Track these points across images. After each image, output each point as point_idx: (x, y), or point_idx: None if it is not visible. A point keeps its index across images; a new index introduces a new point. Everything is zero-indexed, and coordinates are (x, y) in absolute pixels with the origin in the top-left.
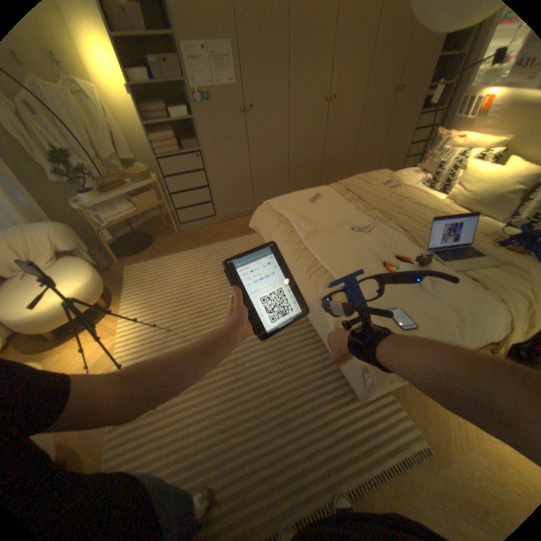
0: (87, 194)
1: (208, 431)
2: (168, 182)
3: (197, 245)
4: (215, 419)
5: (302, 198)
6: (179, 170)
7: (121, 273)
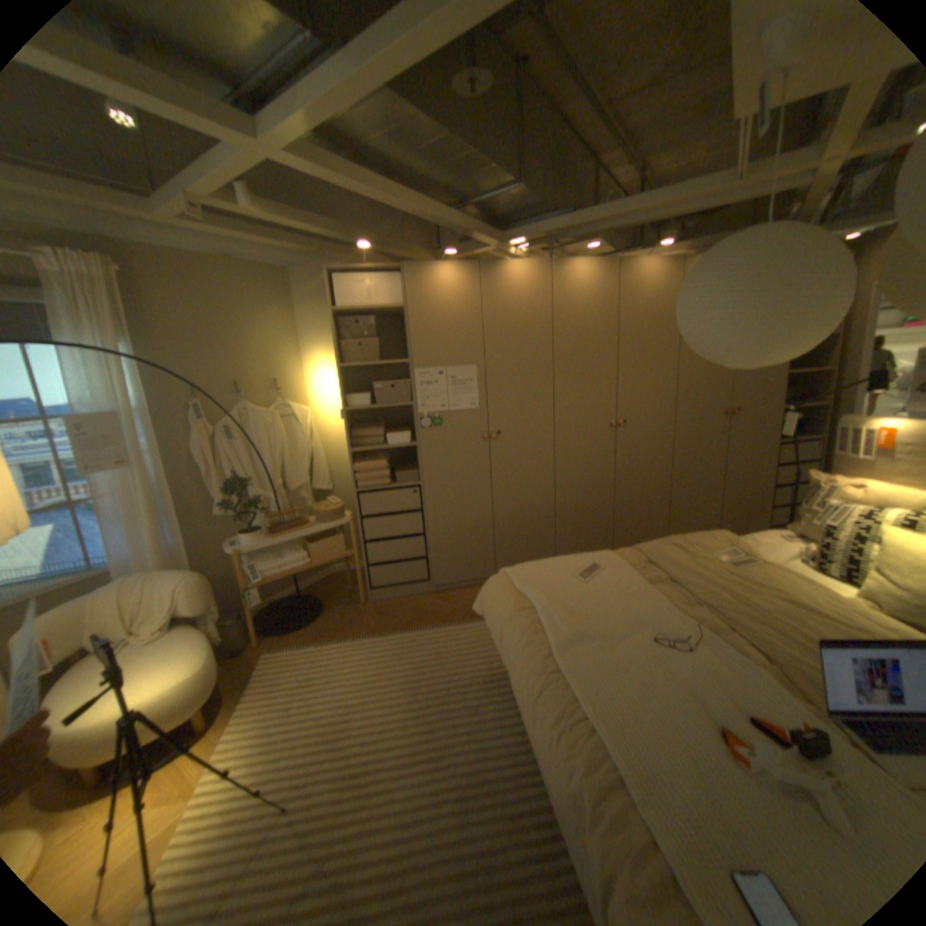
0: (254, 534)
1: None
2: (368, 525)
3: (389, 631)
4: None
5: (567, 568)
6: (387, 510)
7: (254, 666)
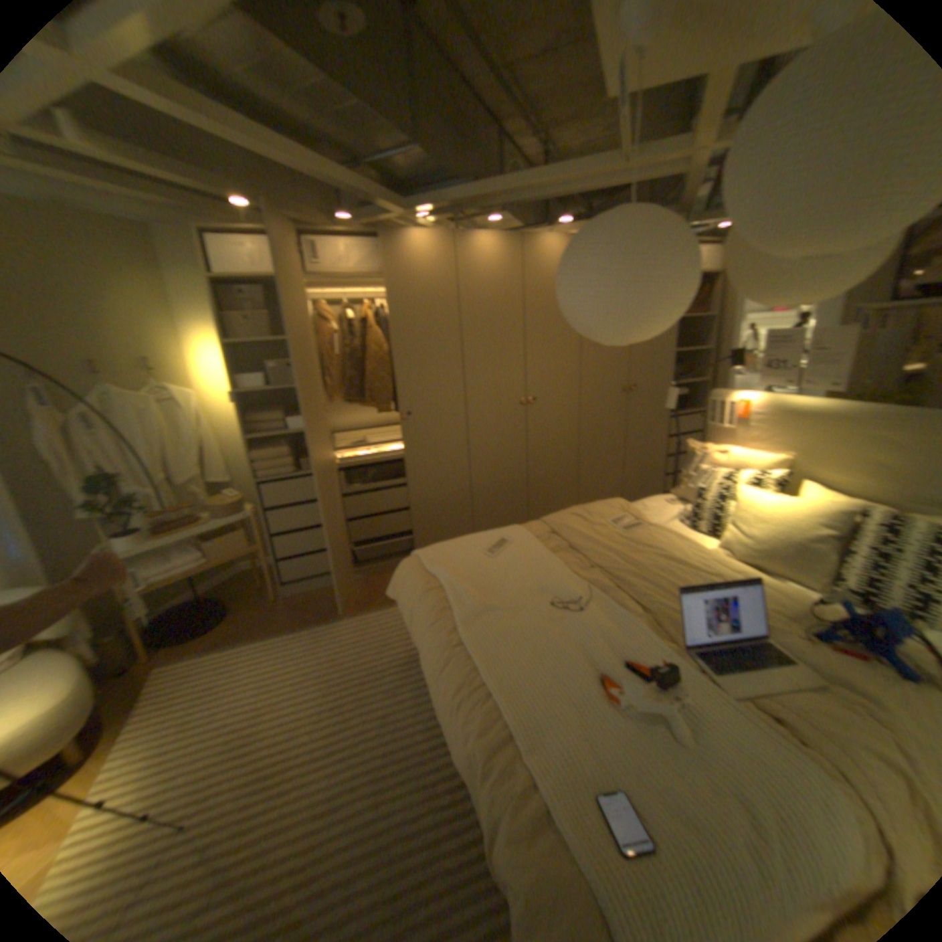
0: (129, 538)
1: None
2: (270, 518)
3: (301, 626)
4: None
5: (475, 545)
6: (291, 500)
7: (141, 684)
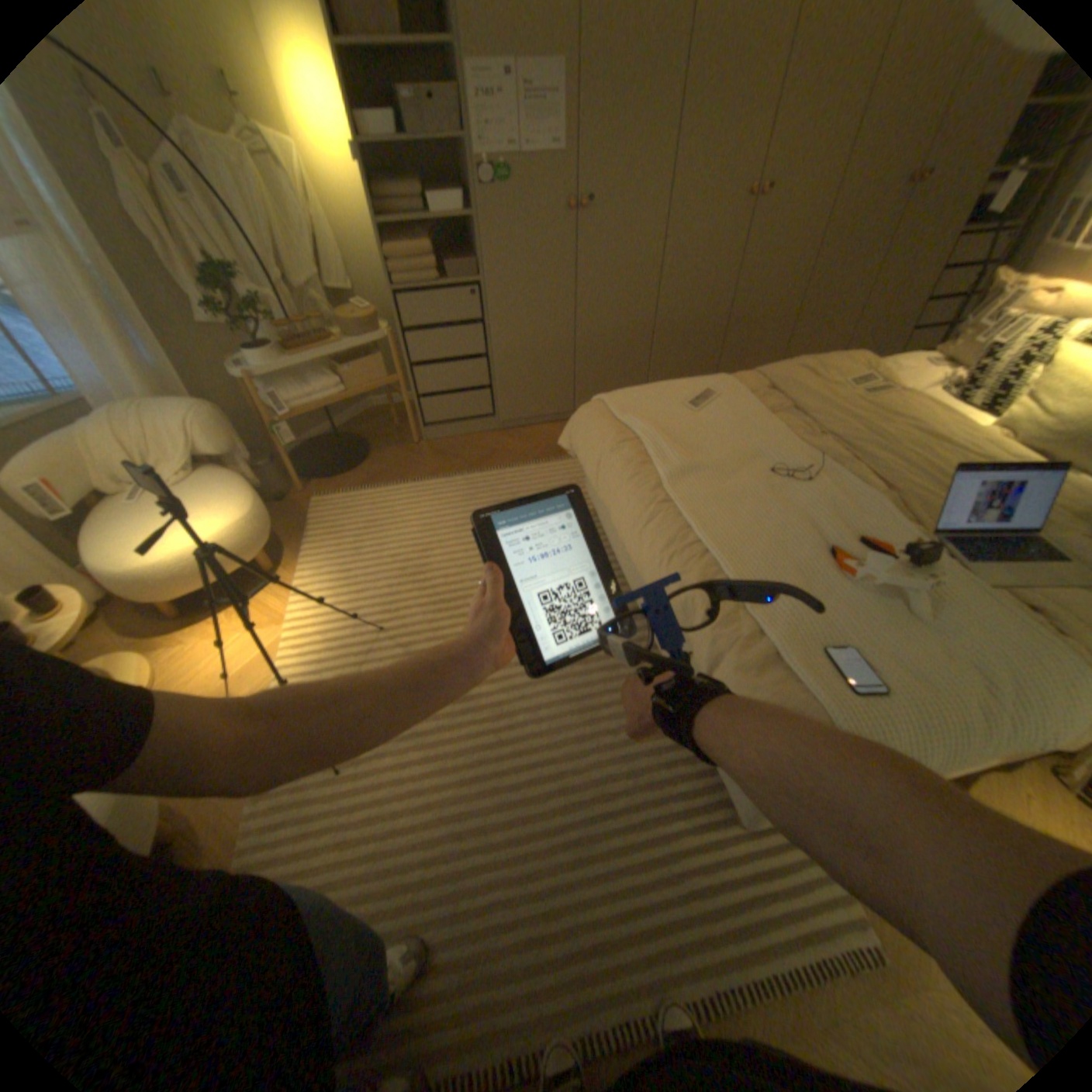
0: (260, 352)
1: (433, 833)
2: (411, 342)
3: (453, 472)
4: (448, 811)
5: (674, 396)
6: (435, 320)
7: (305, 509)
